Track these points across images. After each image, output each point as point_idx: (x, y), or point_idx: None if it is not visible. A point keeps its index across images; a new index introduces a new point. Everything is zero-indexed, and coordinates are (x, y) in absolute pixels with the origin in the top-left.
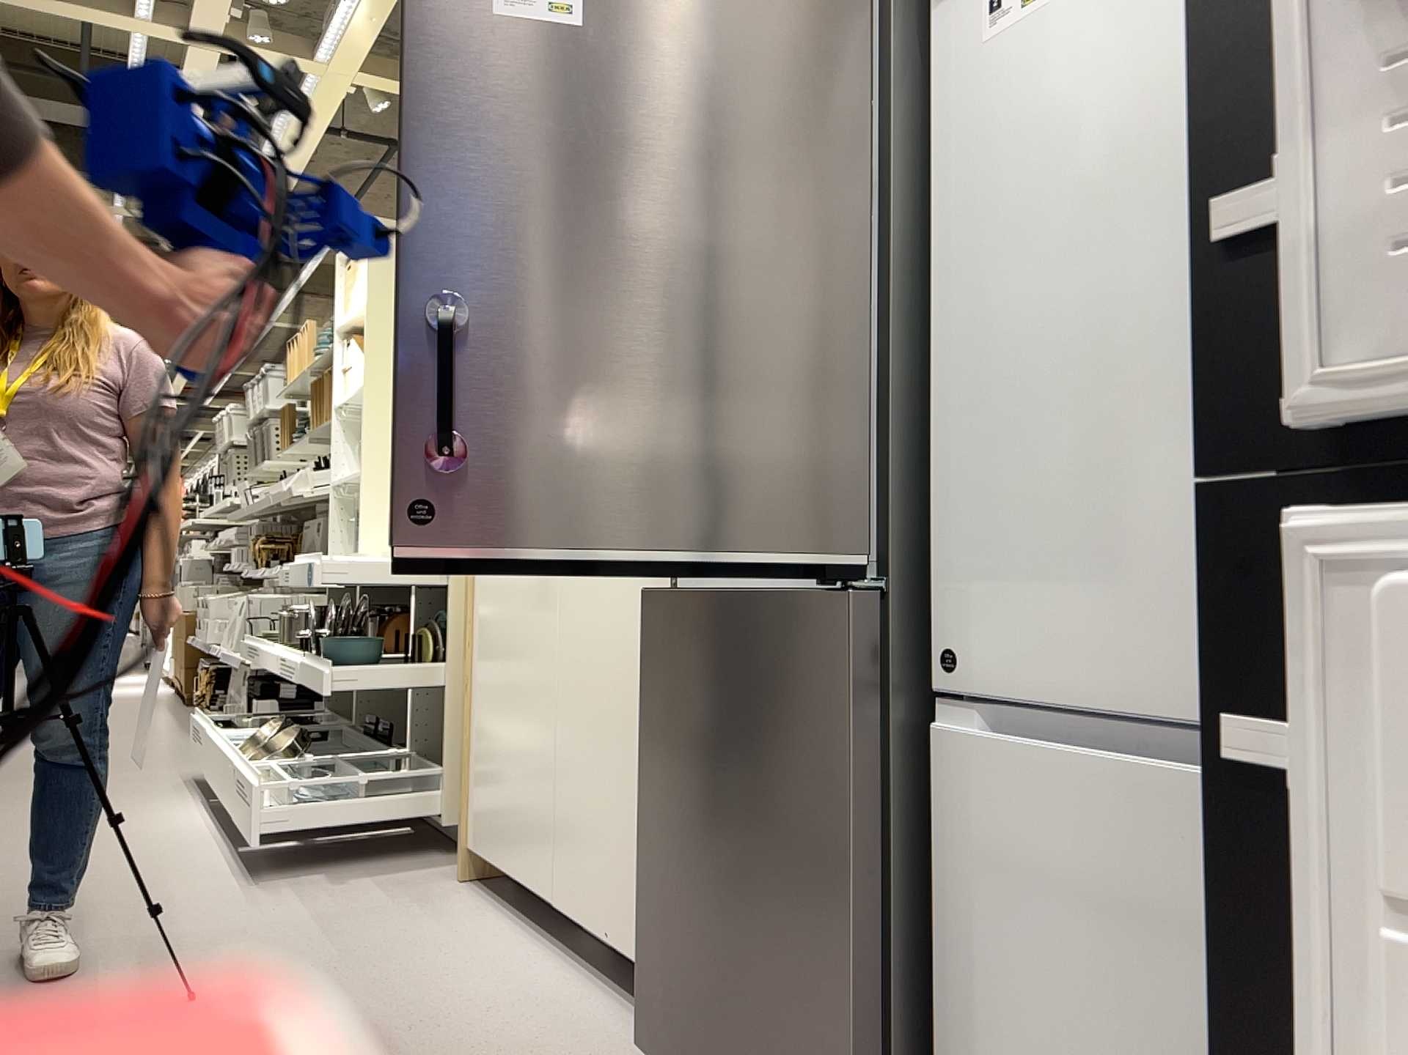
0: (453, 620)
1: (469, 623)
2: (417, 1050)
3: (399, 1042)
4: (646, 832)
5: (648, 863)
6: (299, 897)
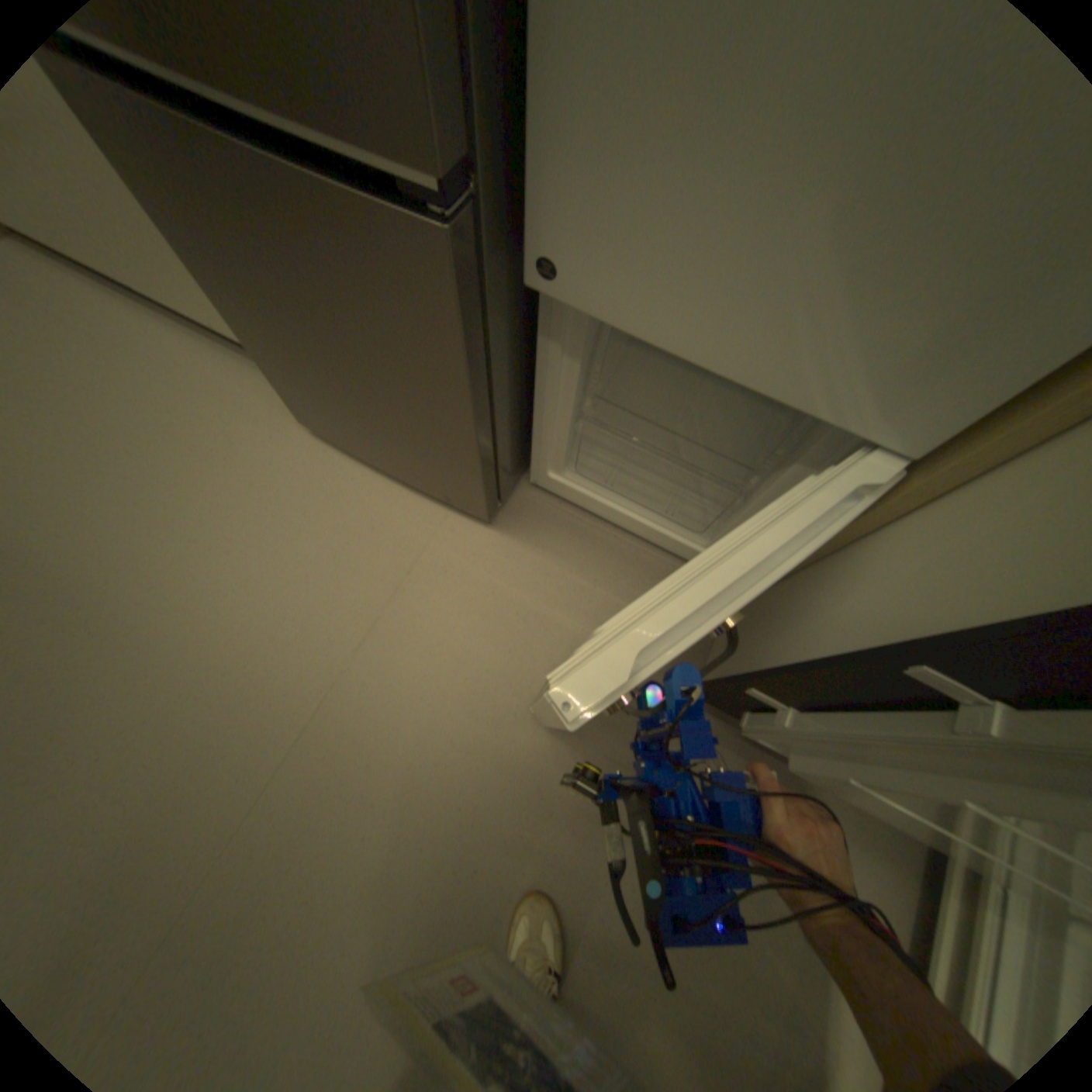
0: None
1: None
2: (147, 466)
3: (127, 464)
4: (230, 317)
5: (244, 335)
6: None
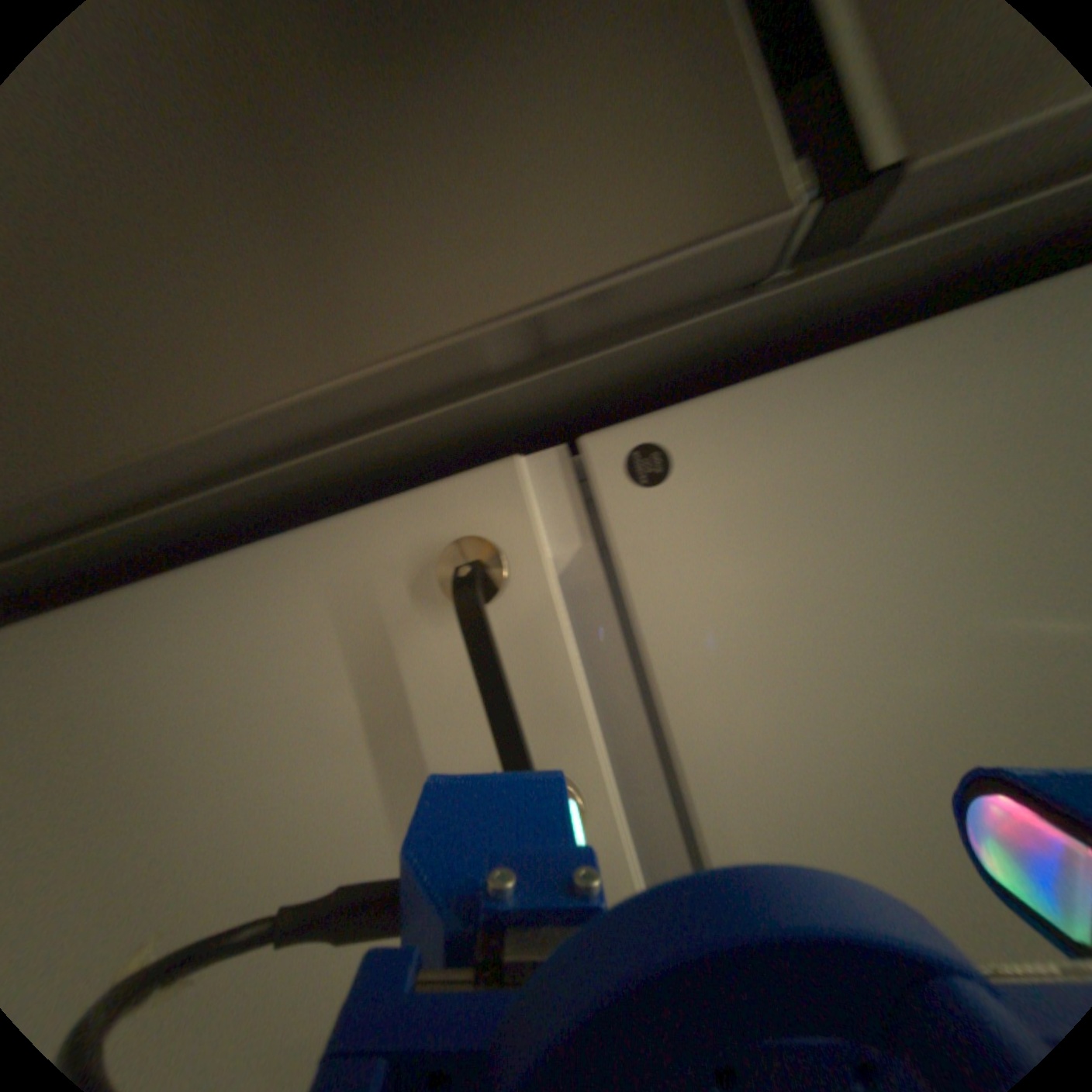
0: None
1: None
2: None
3: None
4: None
5: None
6: None
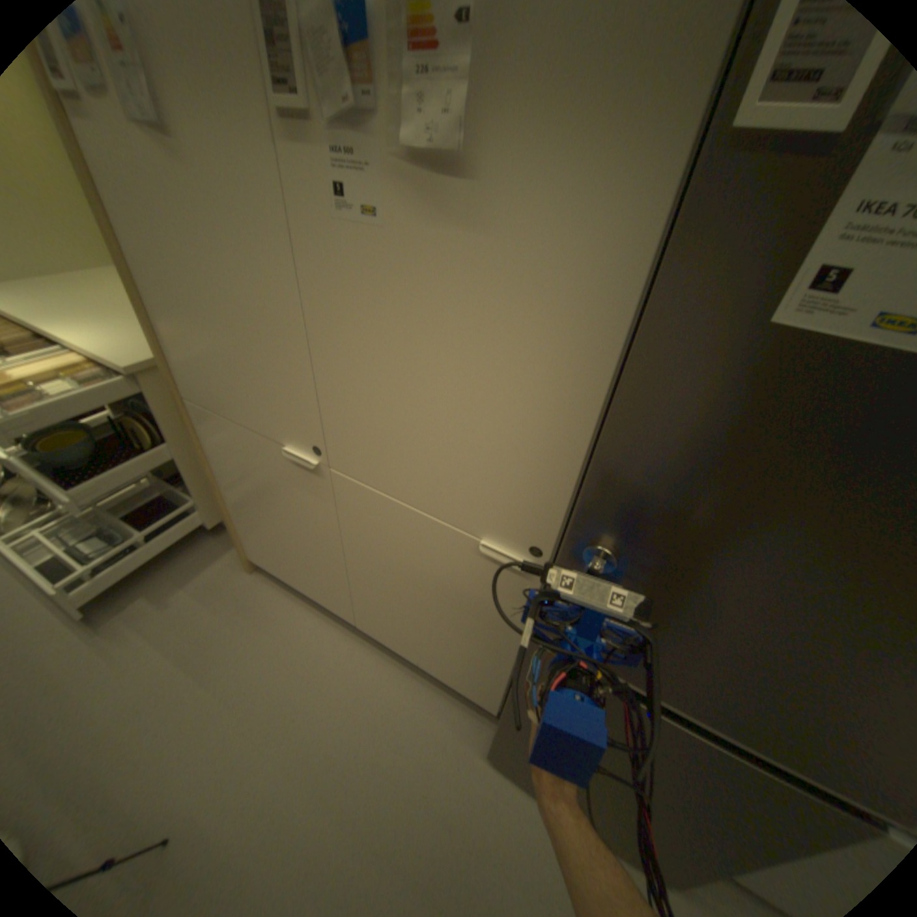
0: (161, 415)
1: (198, 446)
2: (358, 806)
3: (342, 804)
4: (511, 721)
5: (508, 726)
6: (143, 638)
